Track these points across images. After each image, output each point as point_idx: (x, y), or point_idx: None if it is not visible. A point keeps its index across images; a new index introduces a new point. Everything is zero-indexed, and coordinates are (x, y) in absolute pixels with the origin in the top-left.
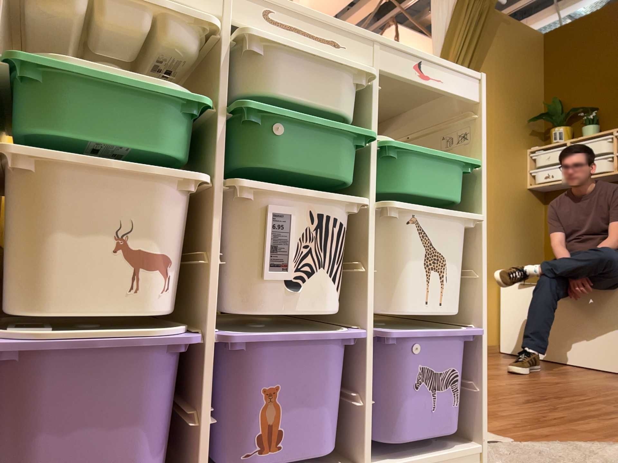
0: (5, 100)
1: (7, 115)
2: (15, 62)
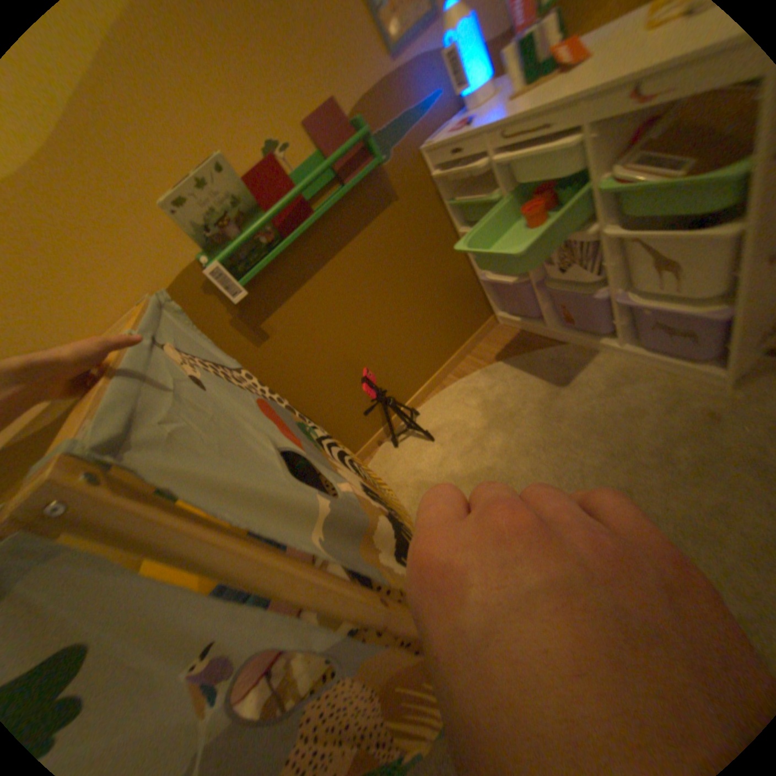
0: (455, 212)
1: (462, 209)
2: (450, 200)
